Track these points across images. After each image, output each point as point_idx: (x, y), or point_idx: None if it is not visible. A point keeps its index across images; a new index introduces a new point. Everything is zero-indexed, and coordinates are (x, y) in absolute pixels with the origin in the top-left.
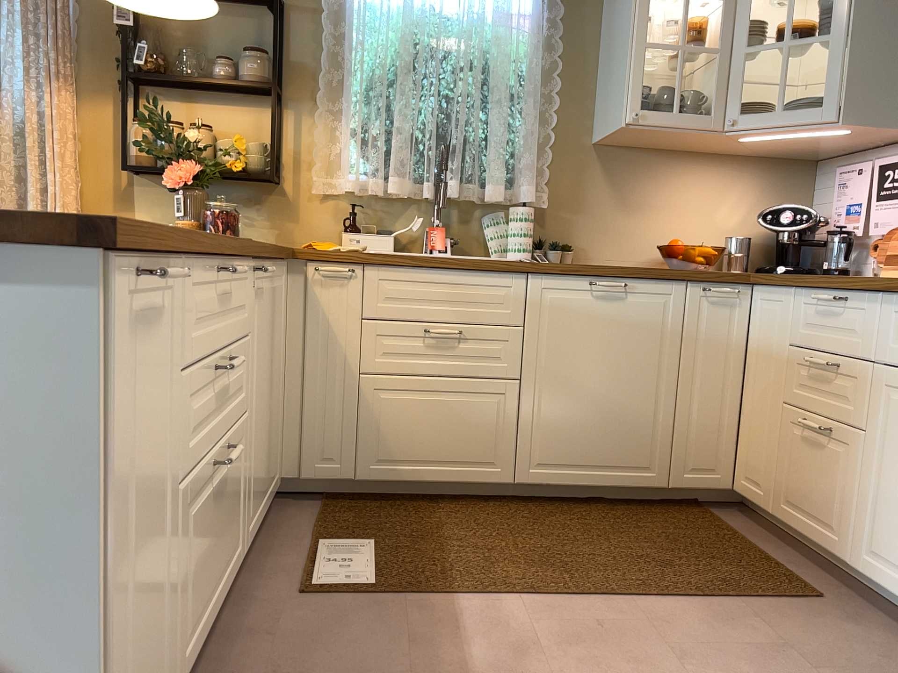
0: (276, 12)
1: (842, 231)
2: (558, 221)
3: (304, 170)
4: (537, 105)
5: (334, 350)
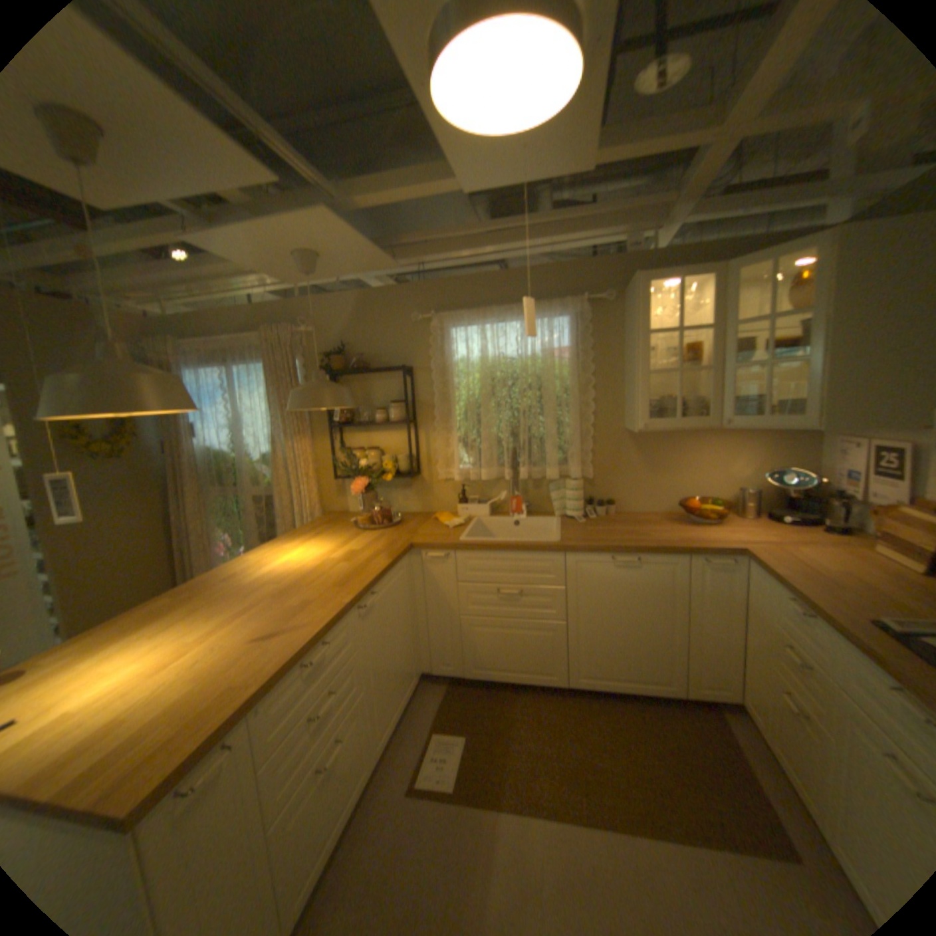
0: (406, 373)
1: (841, 495)
2: (602, 484)
3: (432, 465)
4: (579, 407)
5: (443, 602)
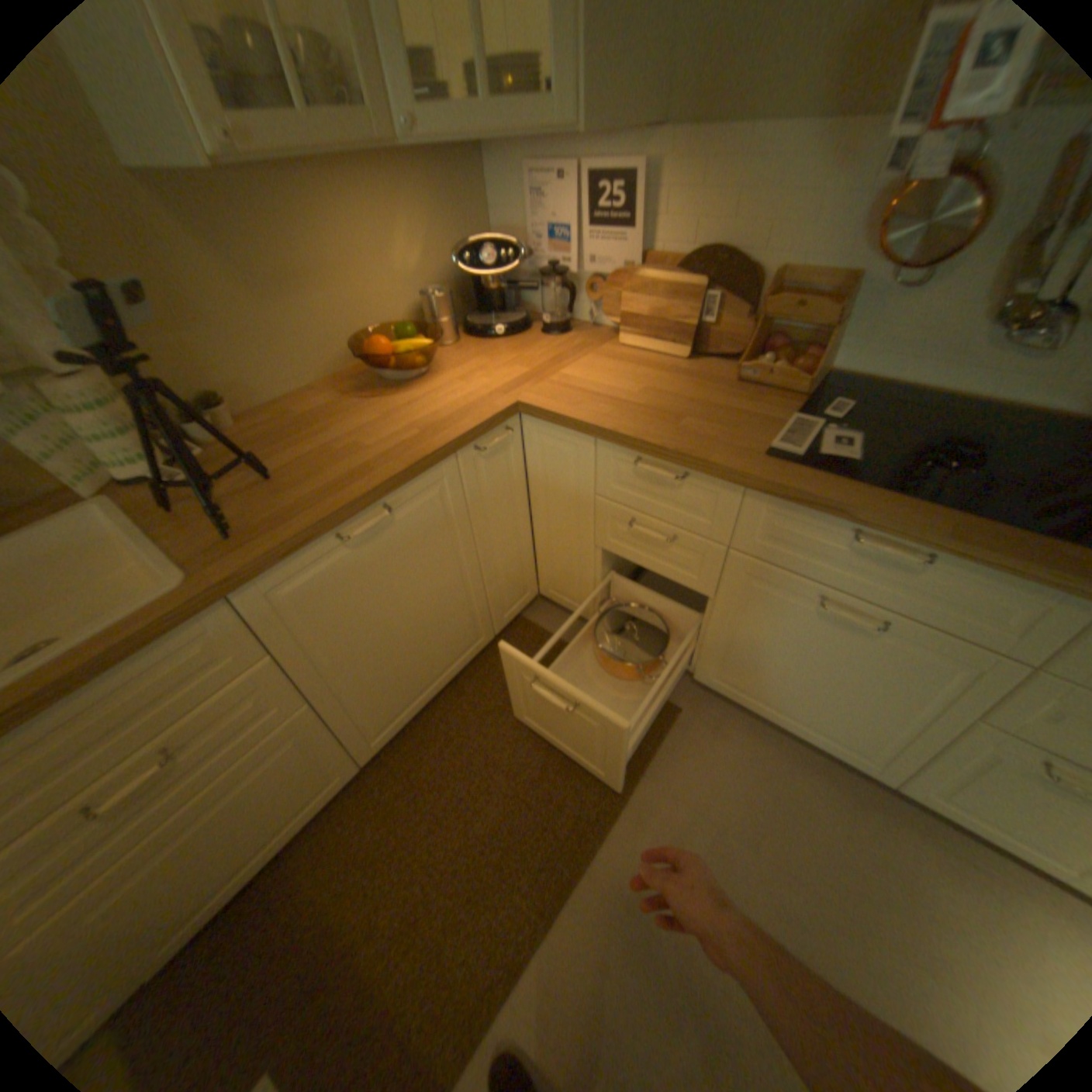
0: None
1: (554, 269)
2: (162, 361)
3: None
4: None
5: None
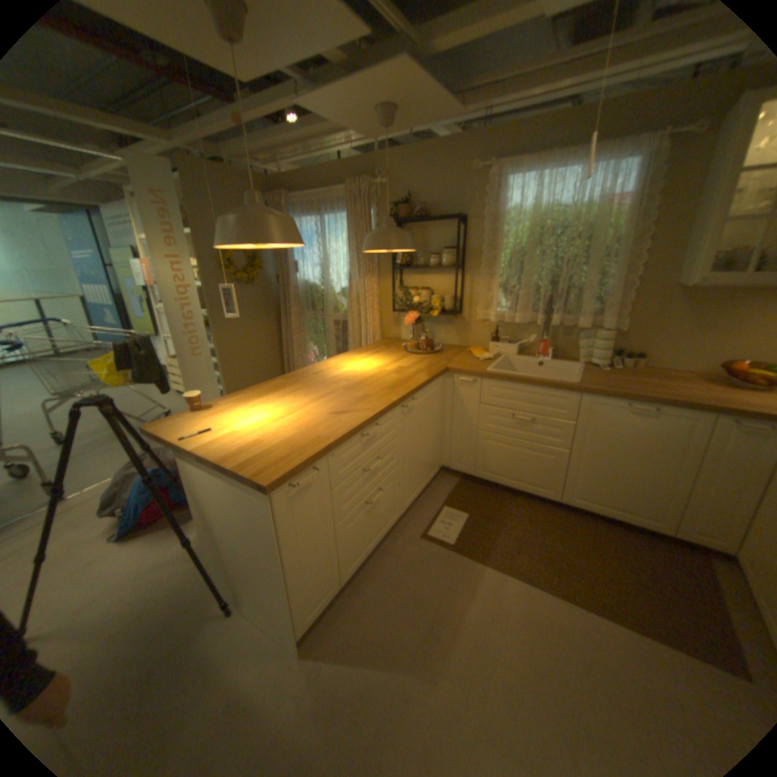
0: (461, 220)
1: None
2: (638, 337)
3: (473, 306)
4: (630, 258)
5: (466, 416)
